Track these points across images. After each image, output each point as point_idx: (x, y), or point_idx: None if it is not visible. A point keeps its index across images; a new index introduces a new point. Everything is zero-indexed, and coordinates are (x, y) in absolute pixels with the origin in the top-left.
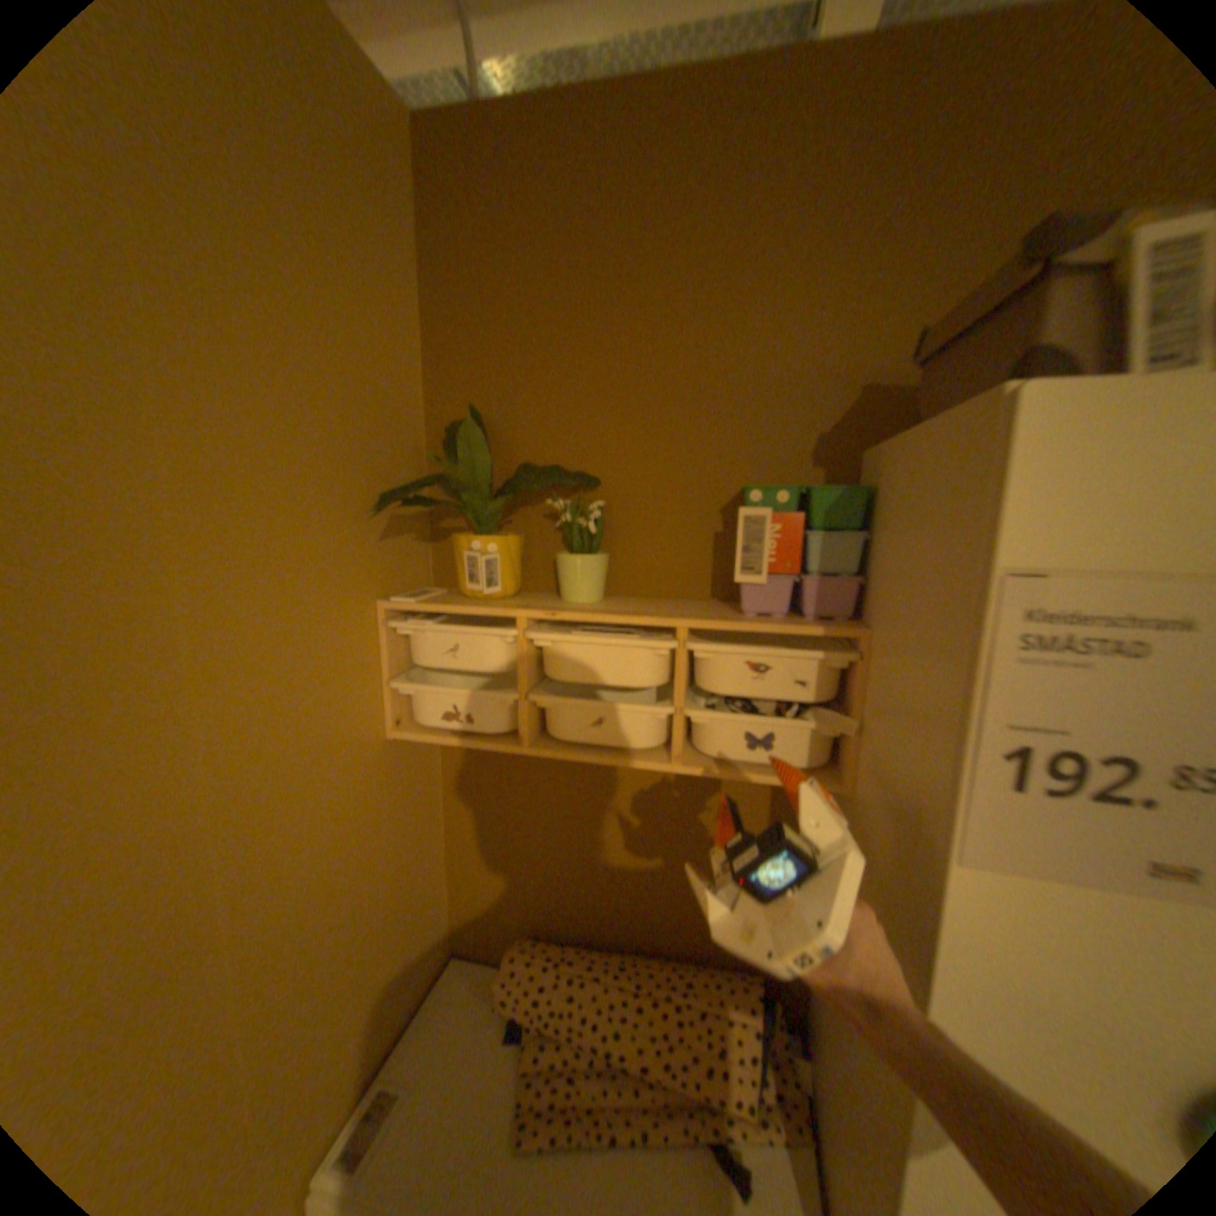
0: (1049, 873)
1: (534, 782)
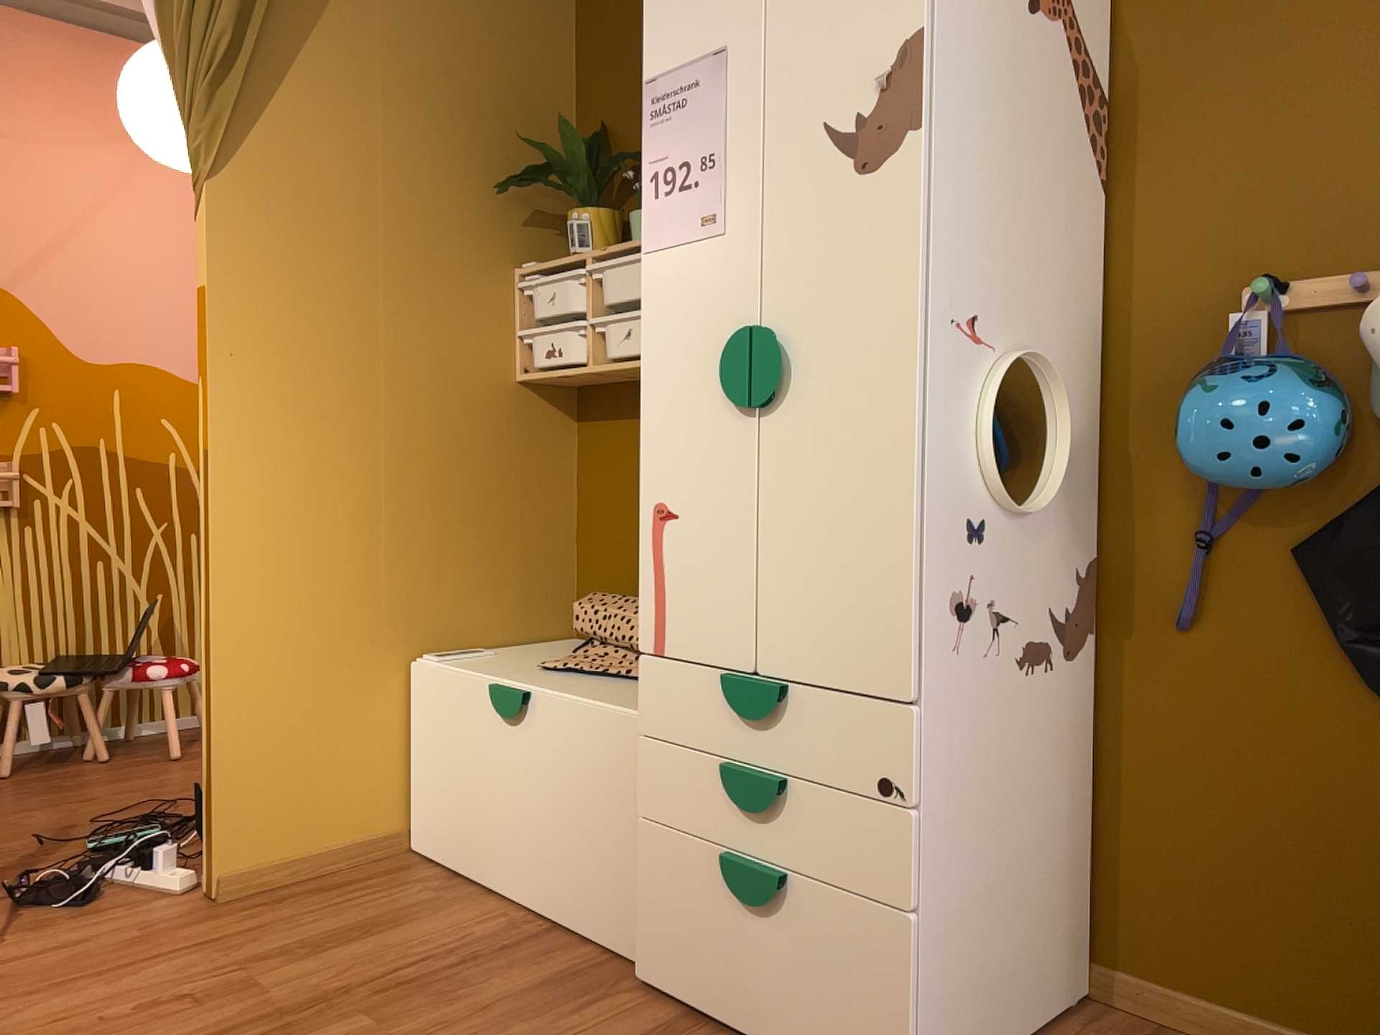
0: (669, 242)
1: (633, 446)
